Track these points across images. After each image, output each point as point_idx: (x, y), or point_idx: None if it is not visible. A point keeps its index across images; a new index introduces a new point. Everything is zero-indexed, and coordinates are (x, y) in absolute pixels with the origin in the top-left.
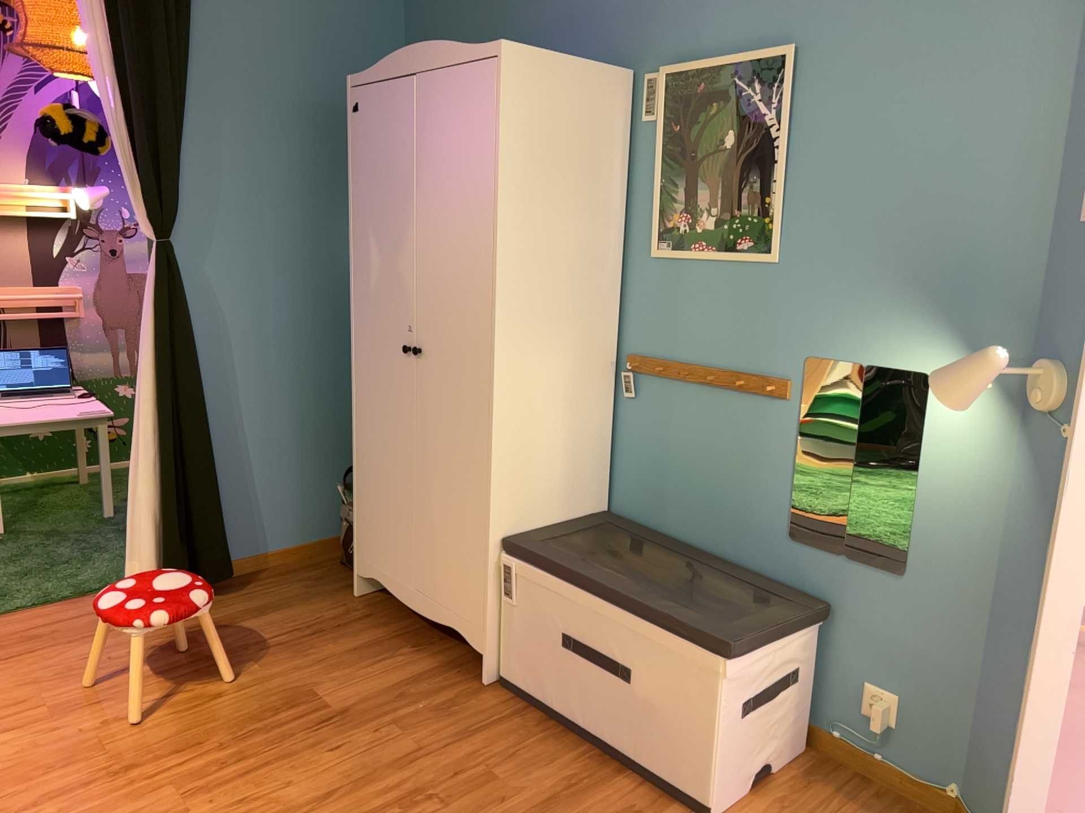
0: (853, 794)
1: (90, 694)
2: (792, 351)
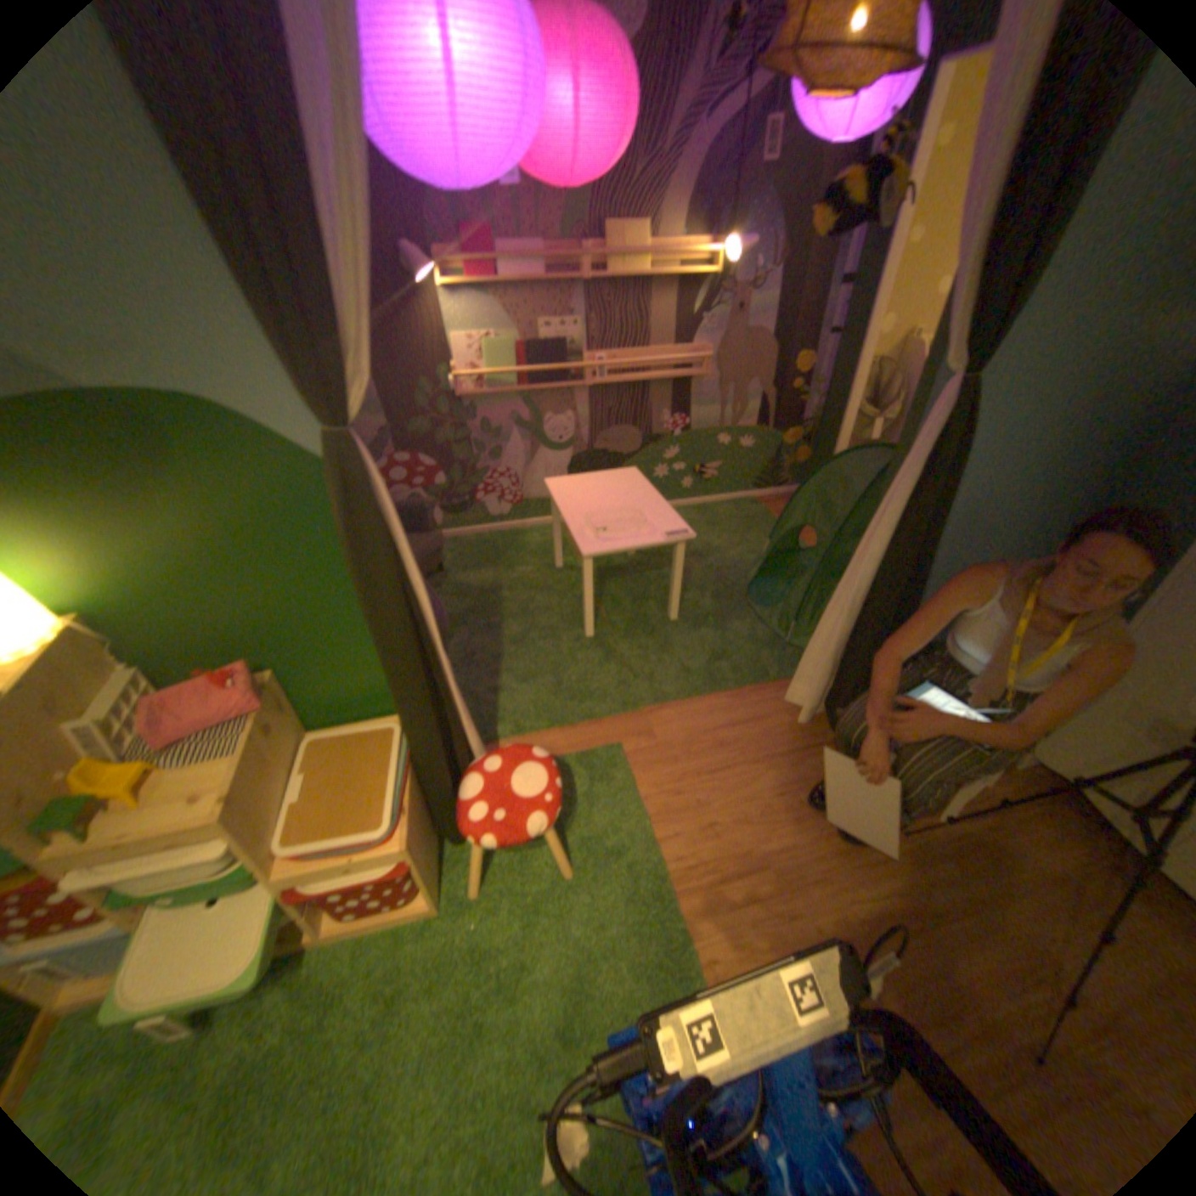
0: None
1: (807, 866)
2: None
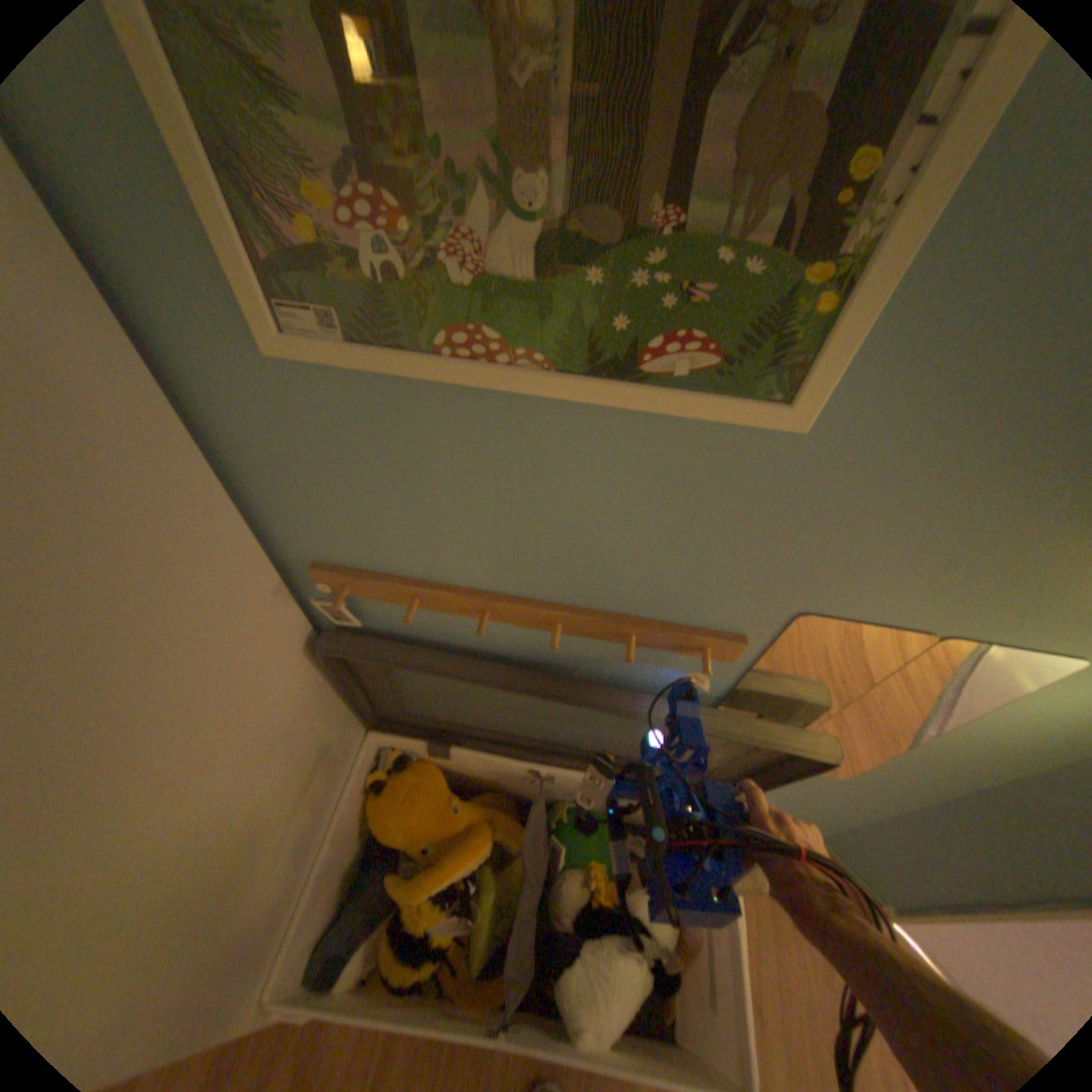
0: None
1: None
2: (776, 600)
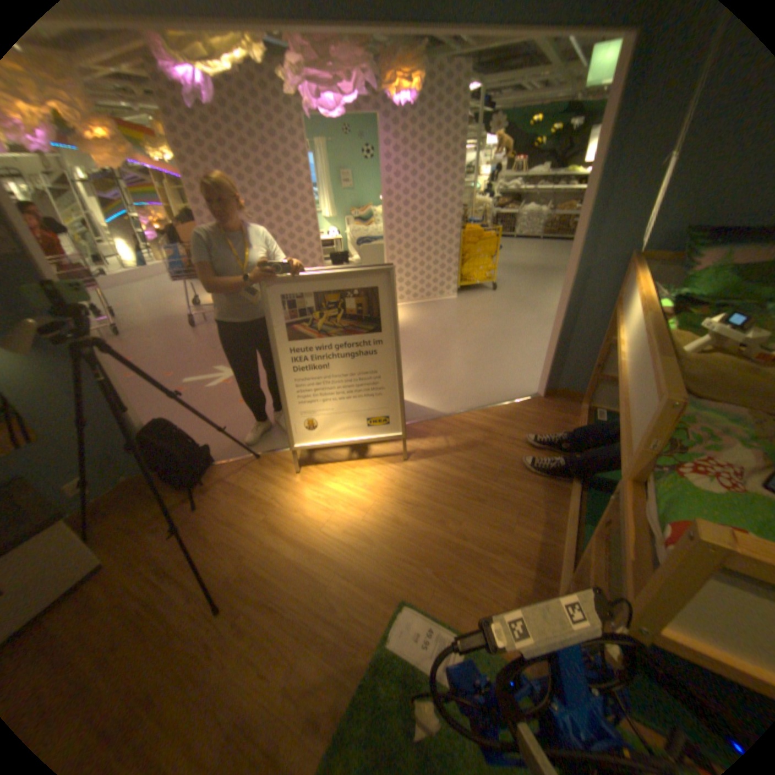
0: (105, 515)
1: None
2: None
